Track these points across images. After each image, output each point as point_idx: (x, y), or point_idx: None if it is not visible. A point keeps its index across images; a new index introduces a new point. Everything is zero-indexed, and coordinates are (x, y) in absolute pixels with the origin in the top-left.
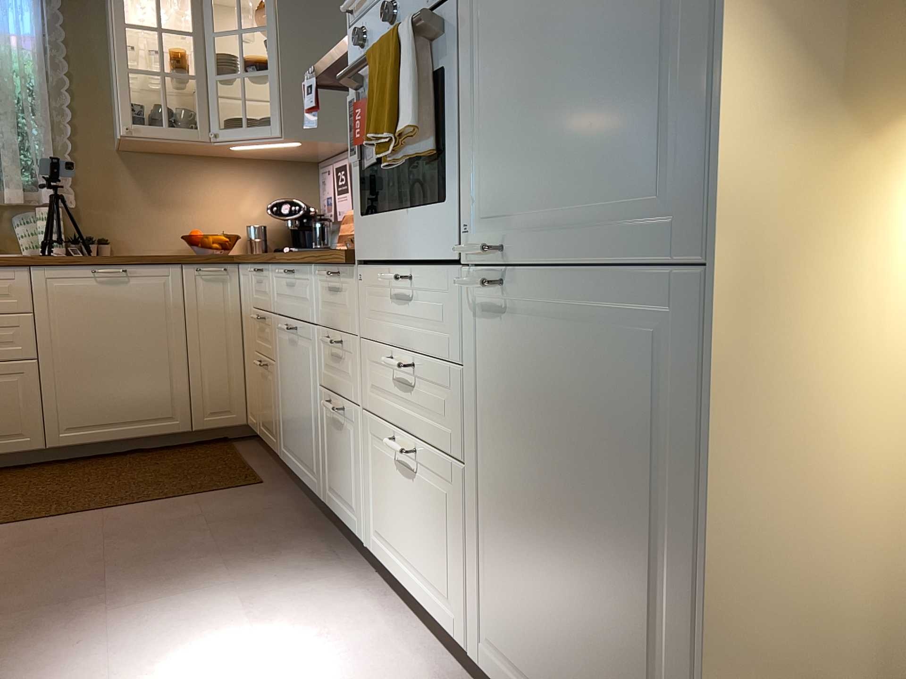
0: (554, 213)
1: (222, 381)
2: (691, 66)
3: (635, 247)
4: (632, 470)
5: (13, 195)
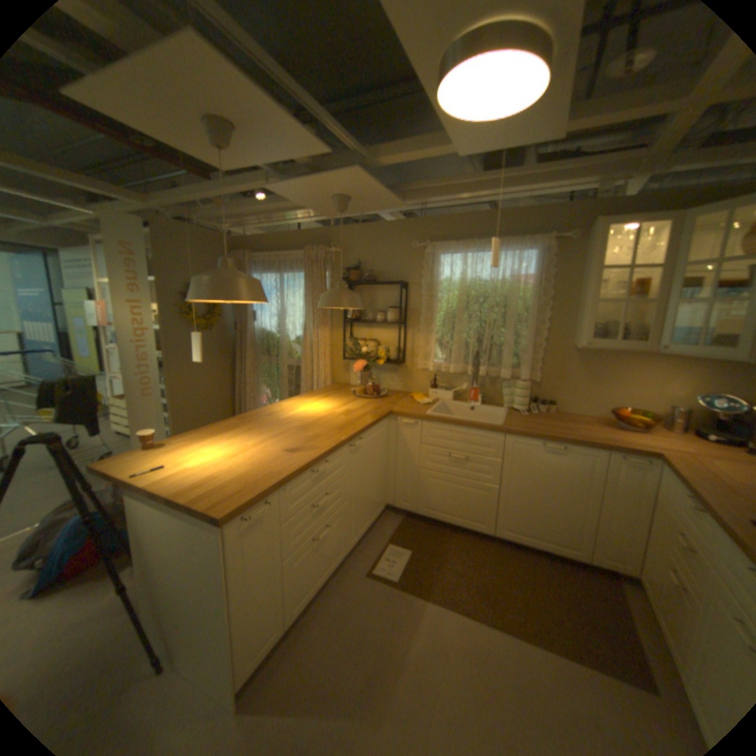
0: None
1: (625, 542)
2: None
3: None
4: None
5: (504, 374)
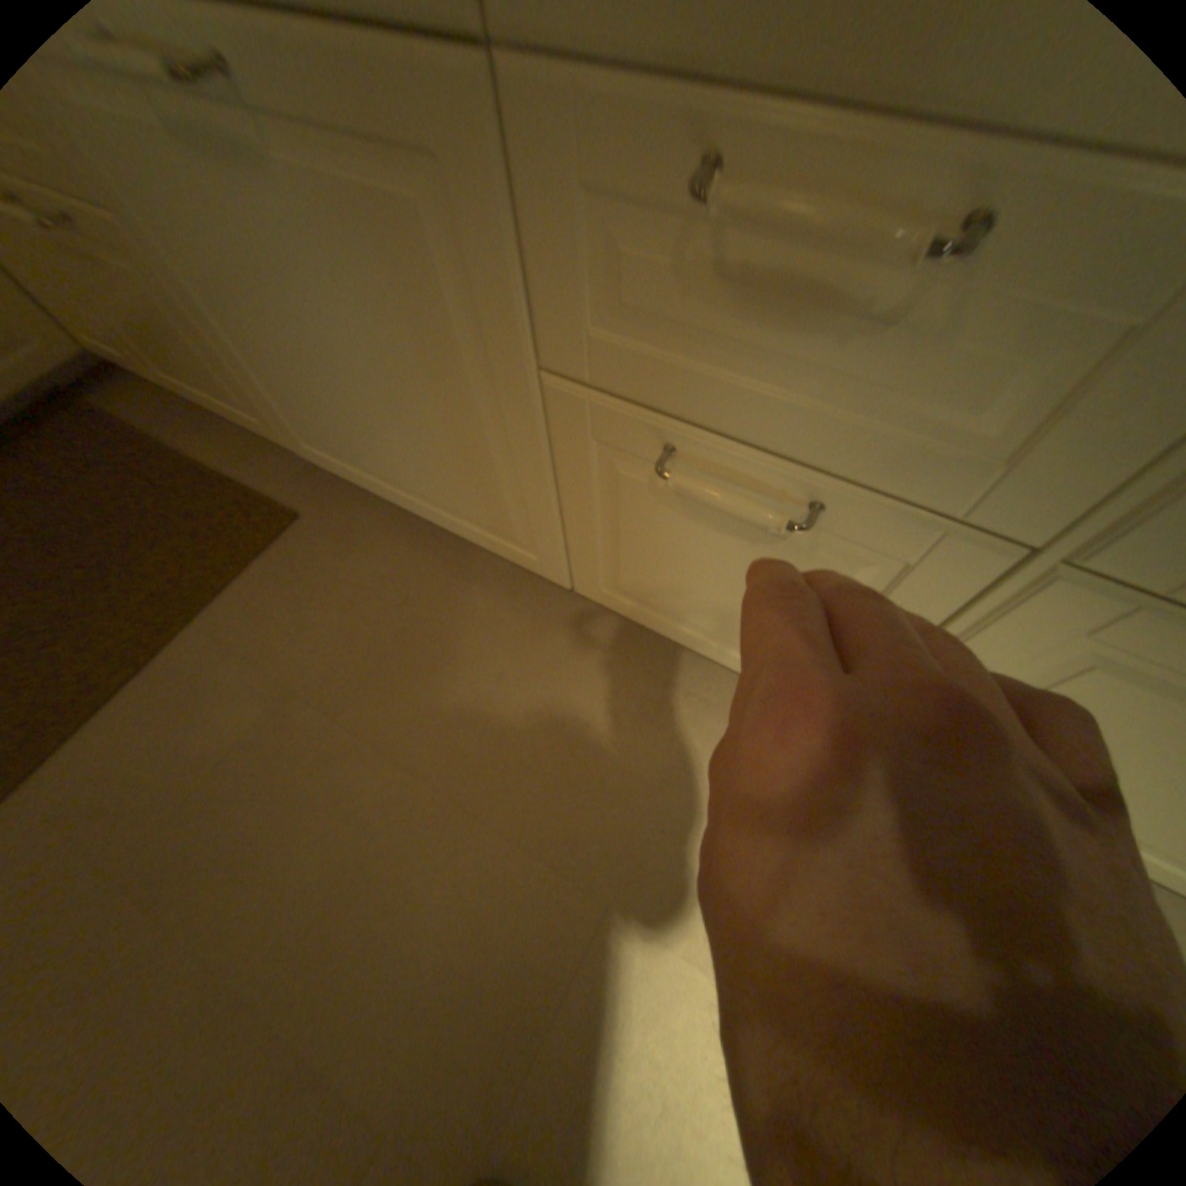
0: None
1: None
2: None
3: None
4: None
5: None
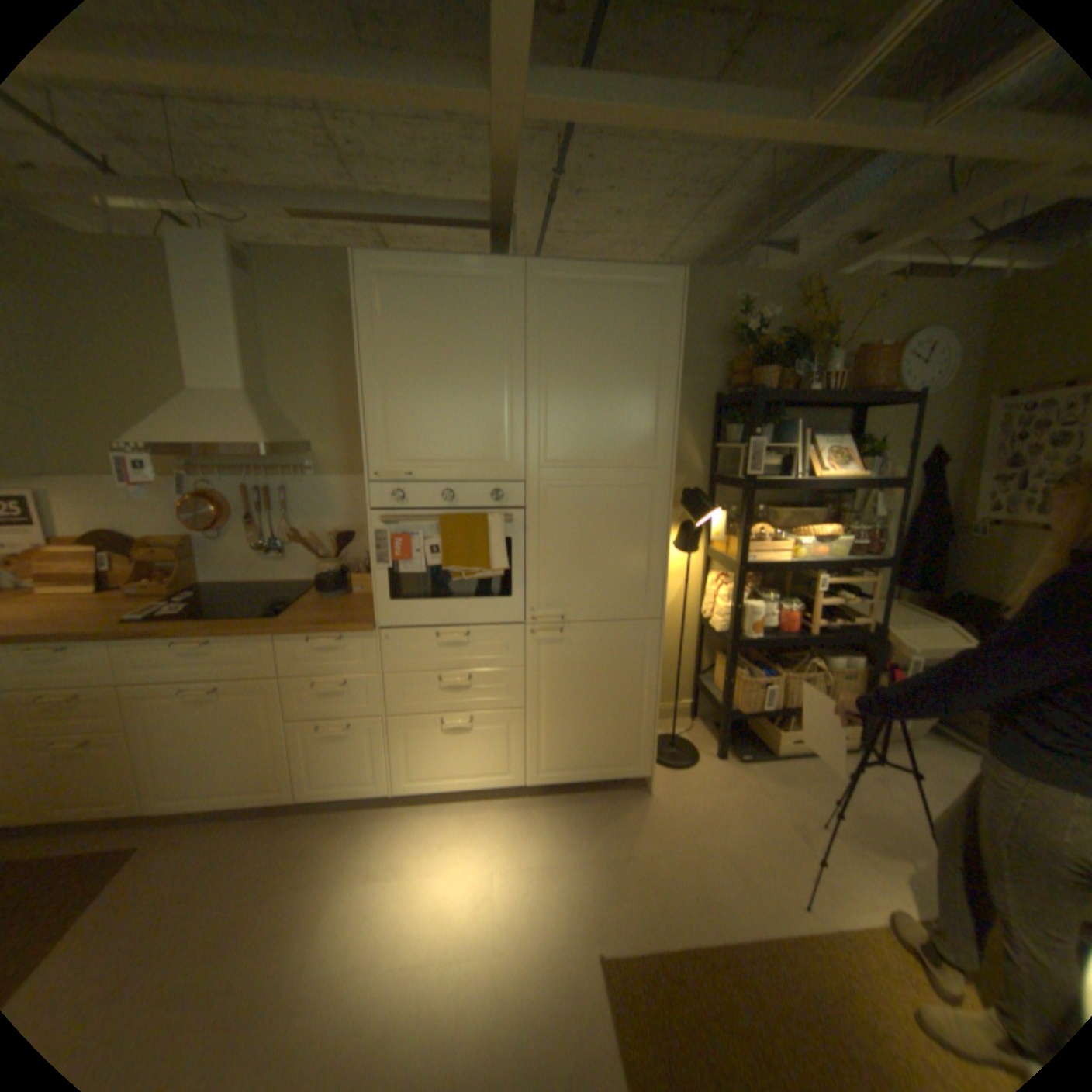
0: (589, 604)
1: None
2: (650, 569)
3: (629, 614)
4: (626, 677)
5: None
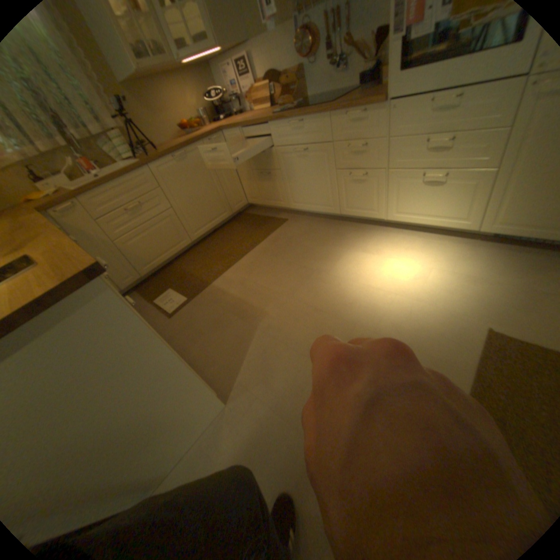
0: None
1: (234, 188)
2: None
3: None
4: None
5: (93, 127)
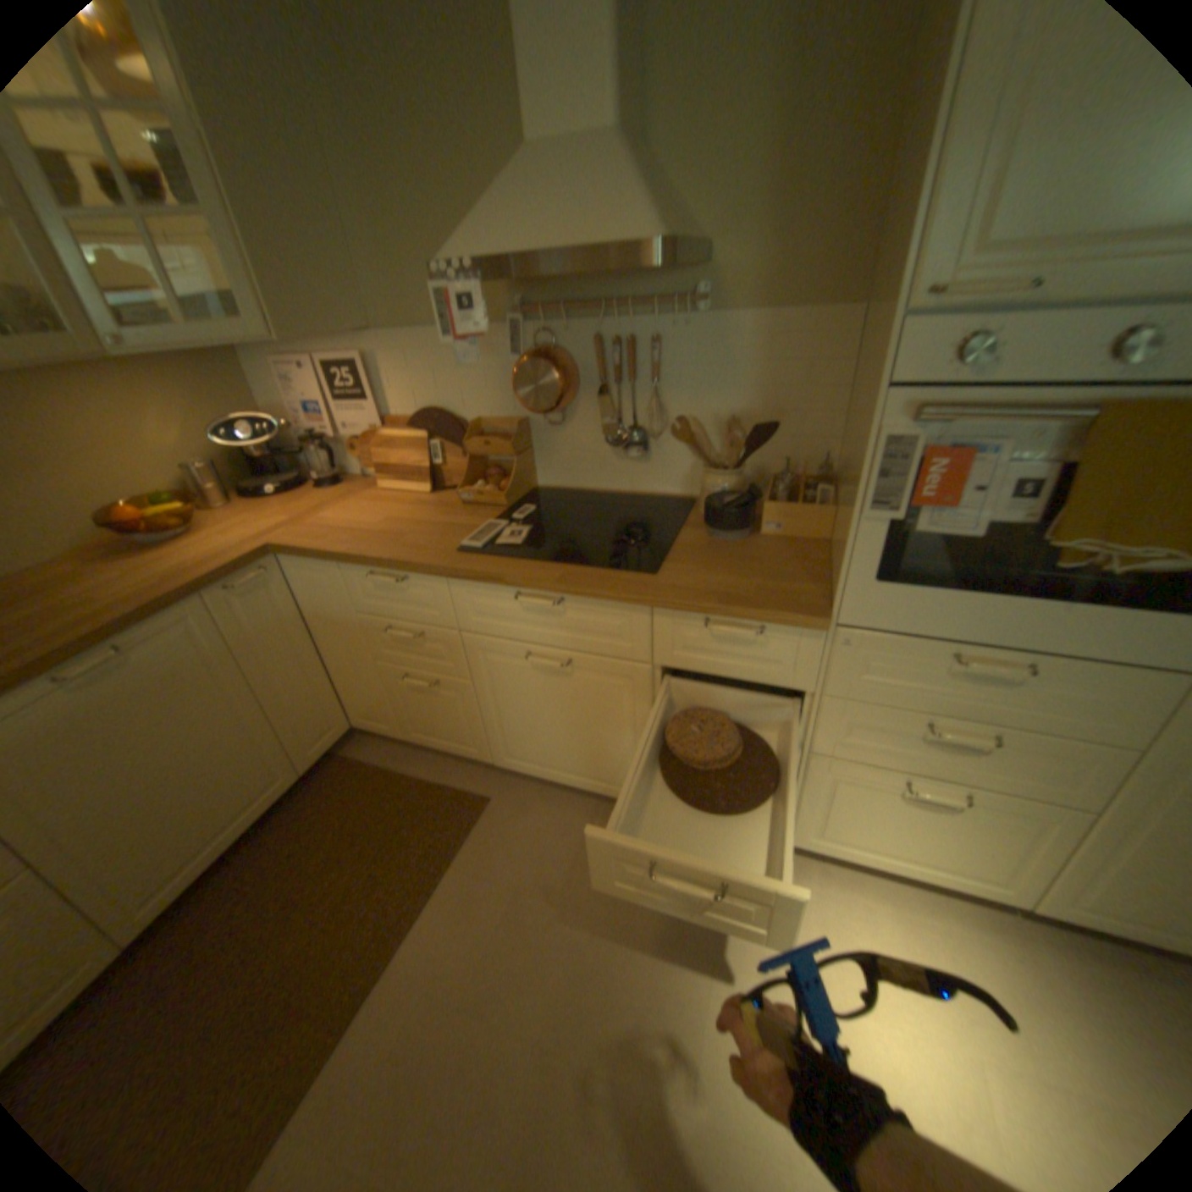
0: None
1: (310, 703)
2: None
3: None
4: None
5: None
